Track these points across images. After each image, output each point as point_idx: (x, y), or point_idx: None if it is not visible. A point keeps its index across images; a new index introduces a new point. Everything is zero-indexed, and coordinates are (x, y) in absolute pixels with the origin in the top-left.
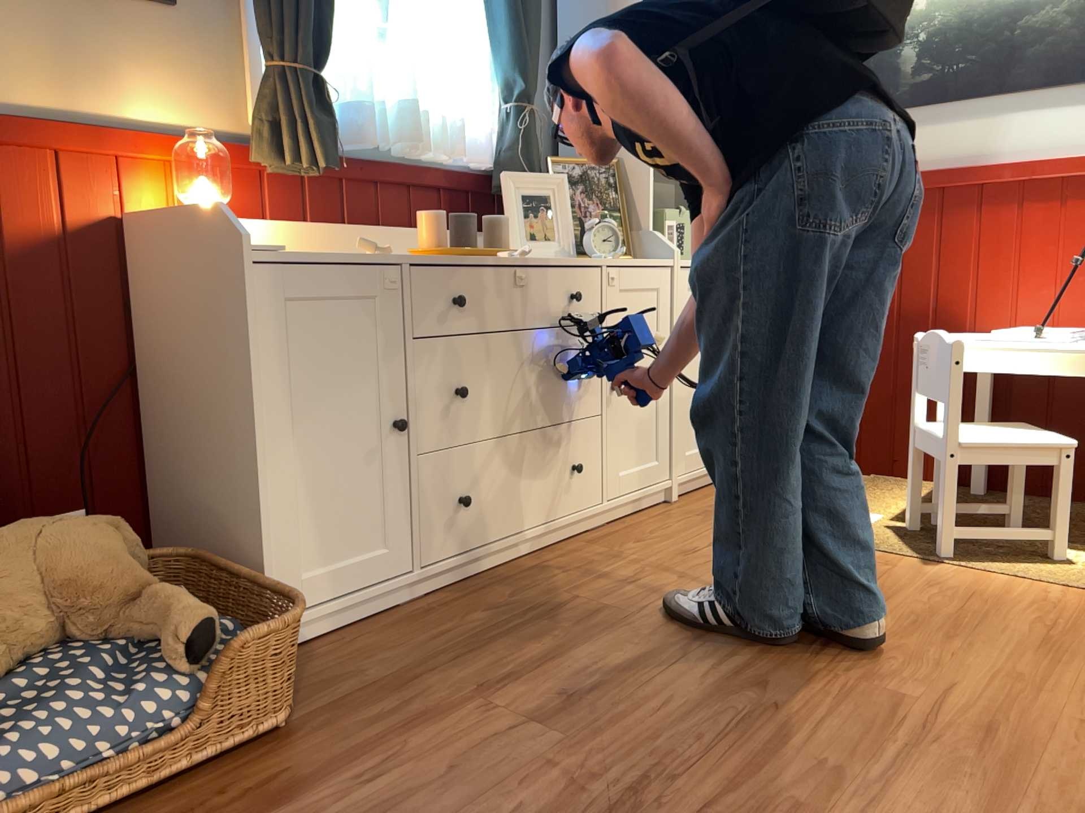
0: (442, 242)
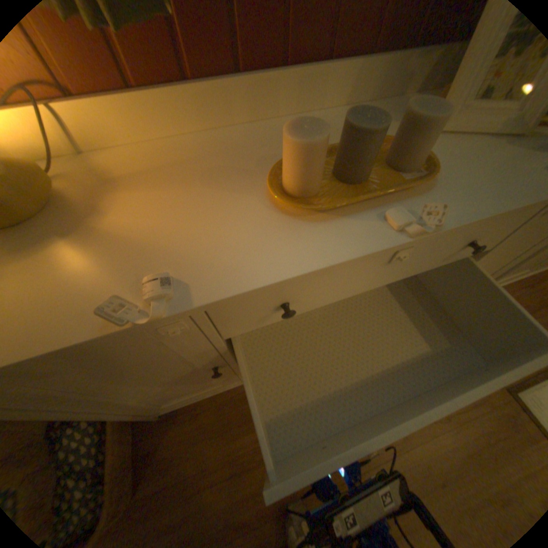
0: (316, 179)
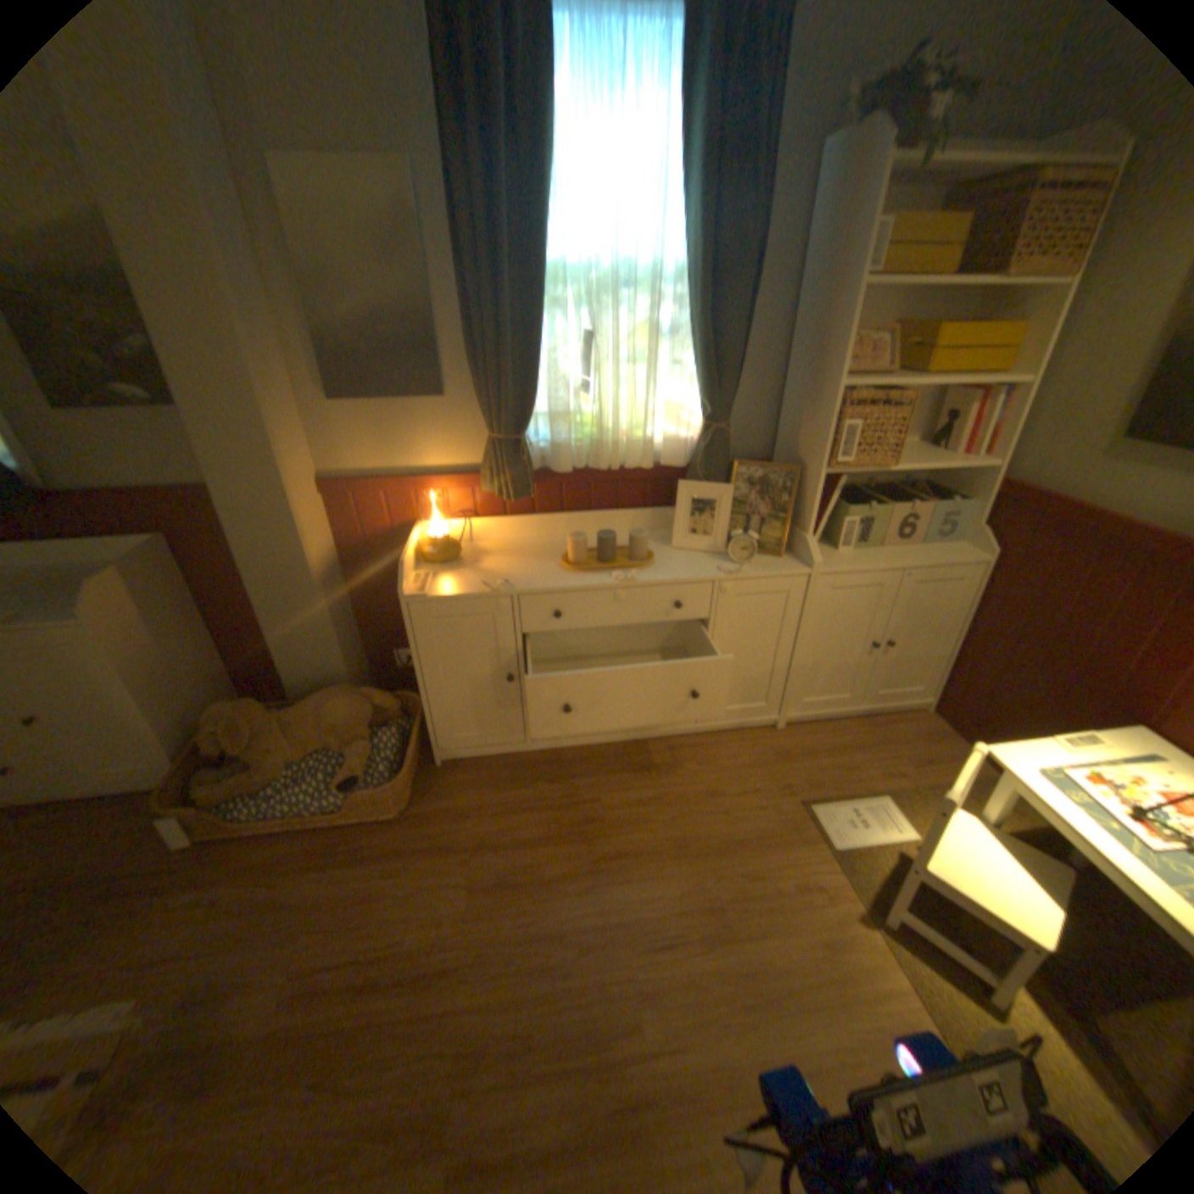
0: (581, 559)
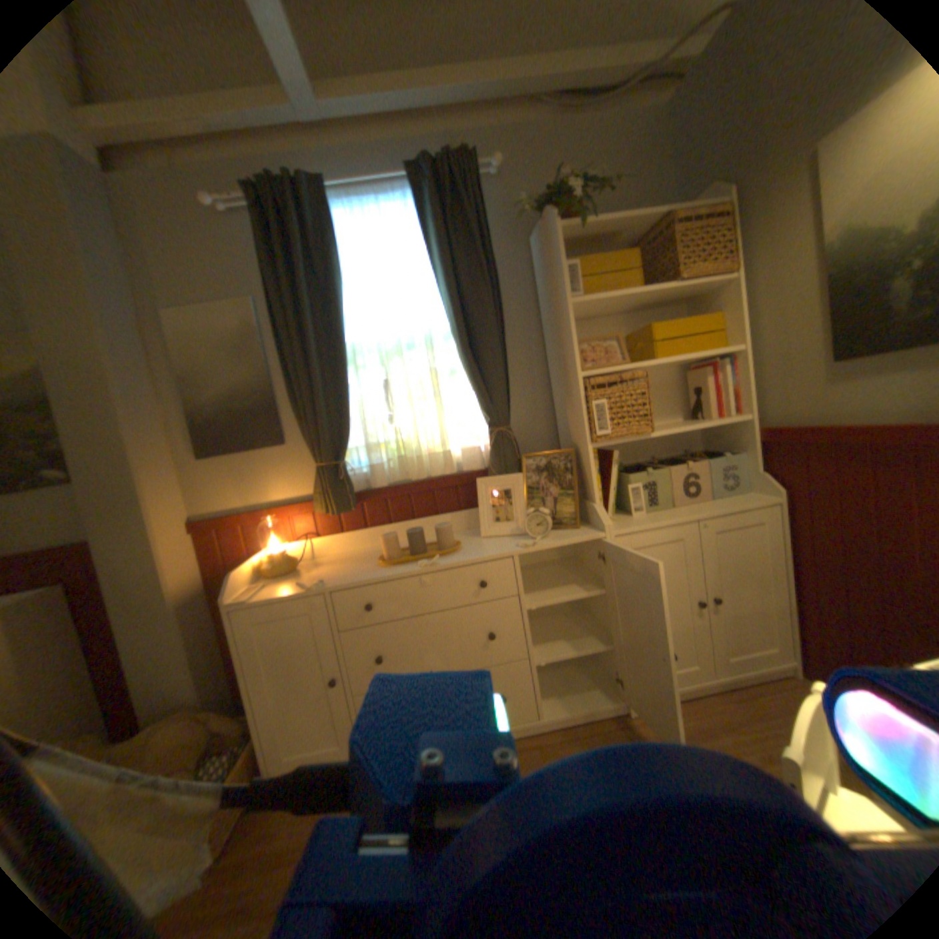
0: (394, 553)
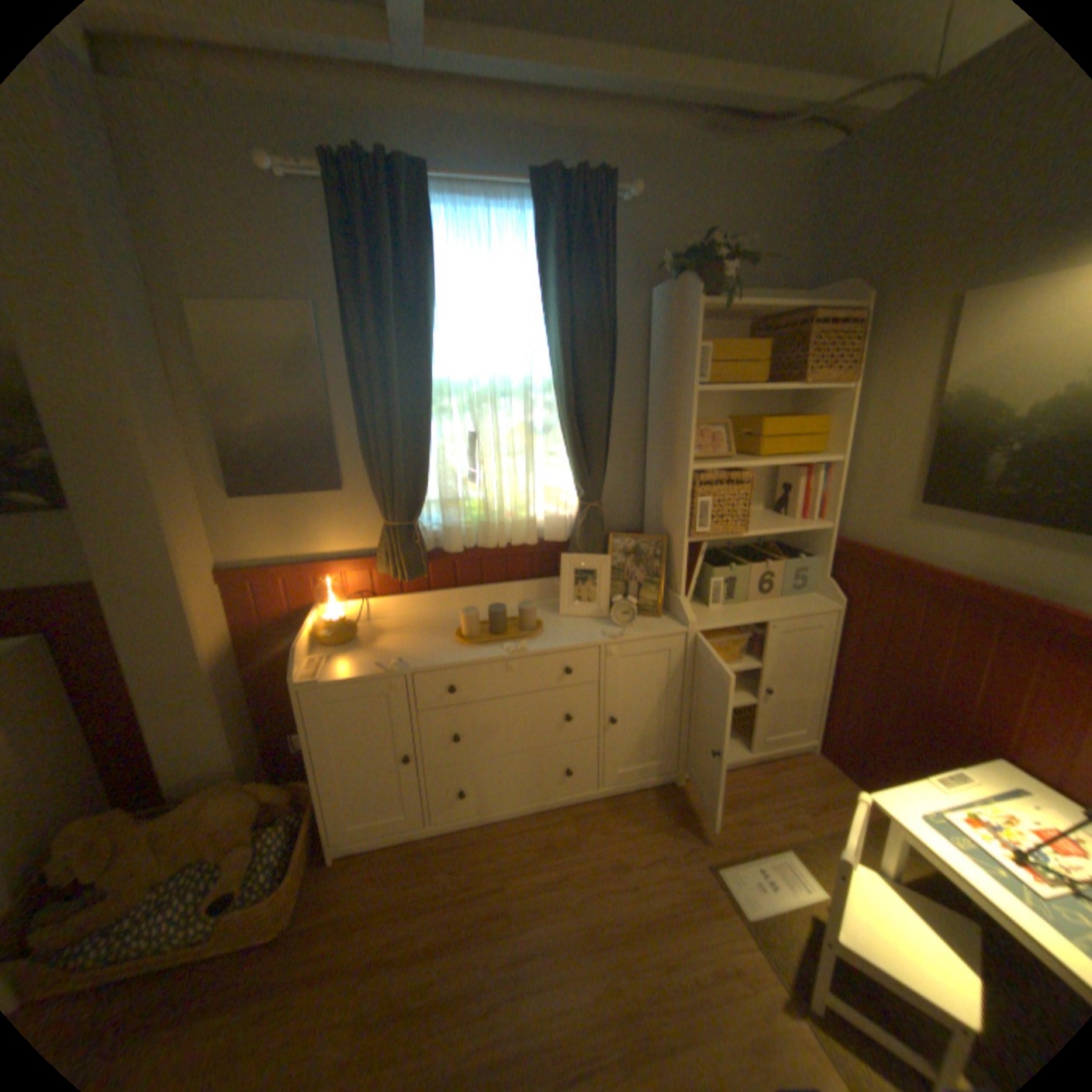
0: (473, 631)
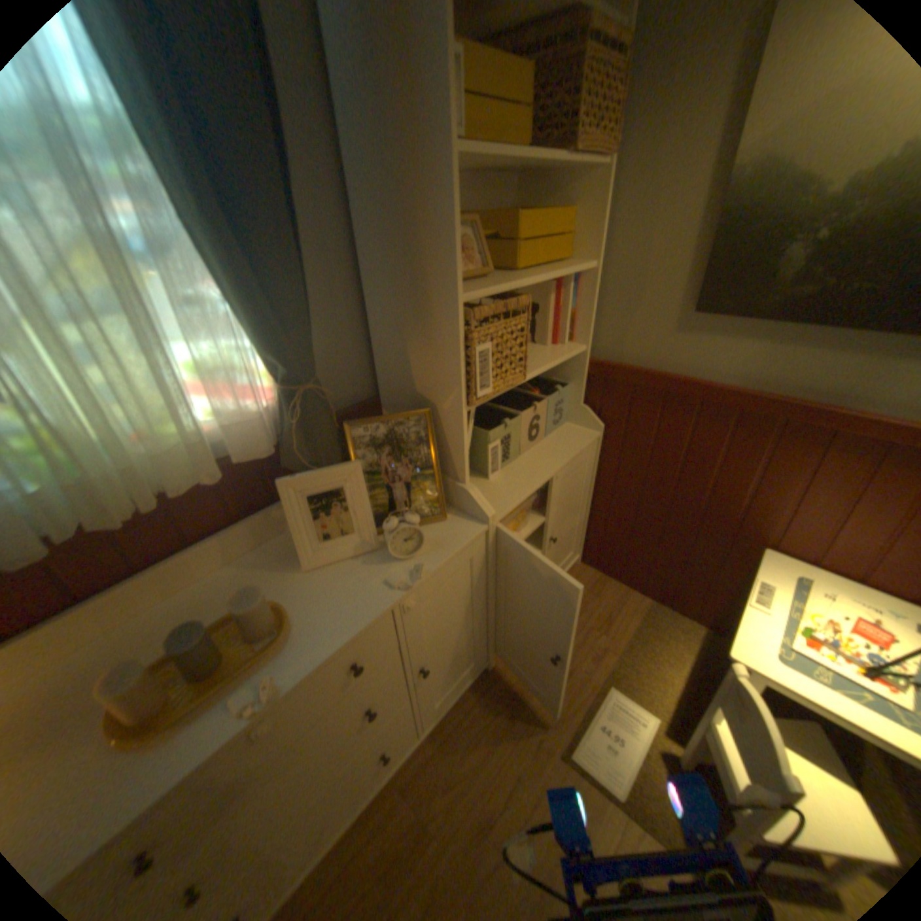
0: (150, 703)
